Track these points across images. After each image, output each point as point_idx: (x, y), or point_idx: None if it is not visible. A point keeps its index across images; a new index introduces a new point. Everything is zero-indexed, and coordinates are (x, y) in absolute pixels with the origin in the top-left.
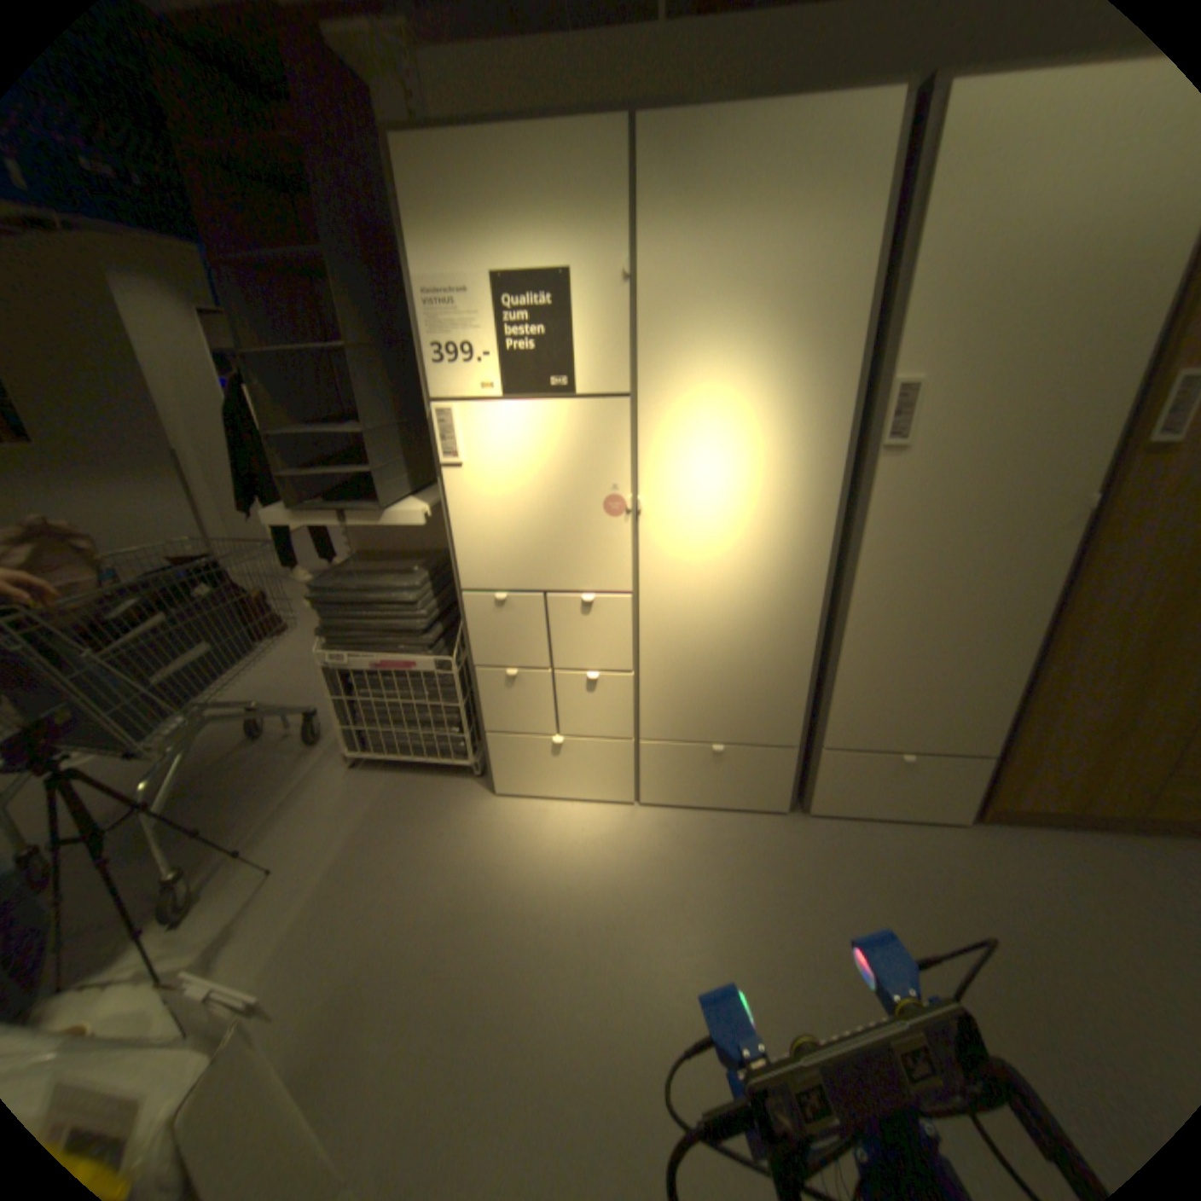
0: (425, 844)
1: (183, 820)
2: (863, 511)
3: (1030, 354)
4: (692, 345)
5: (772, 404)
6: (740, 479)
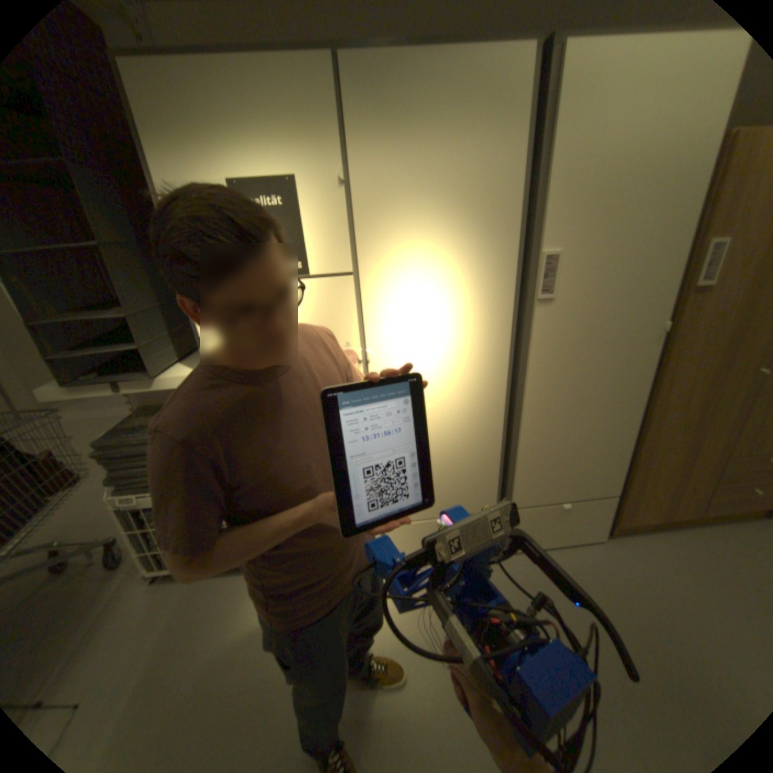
0: (220, 643)
1: None
2: (525, 346)
3: (625, 232)
4: (397, 233)
5: (459, 274)
6: (440, 330)
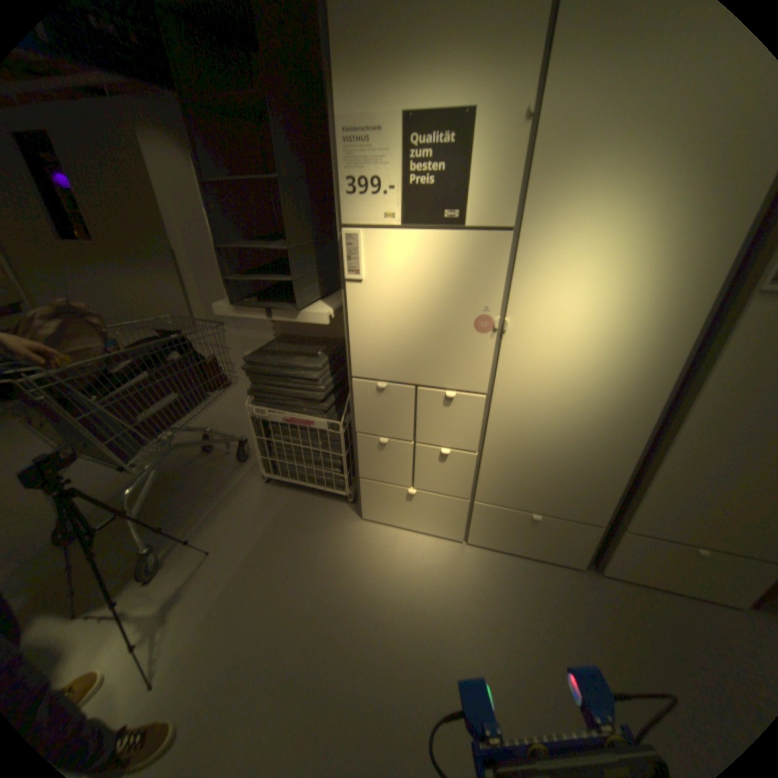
0: (311, 549)
1: (158, 504)
2: (718, 347)
3: None
4: (583, 182)
5: (652, 242)
6: (603, 309)
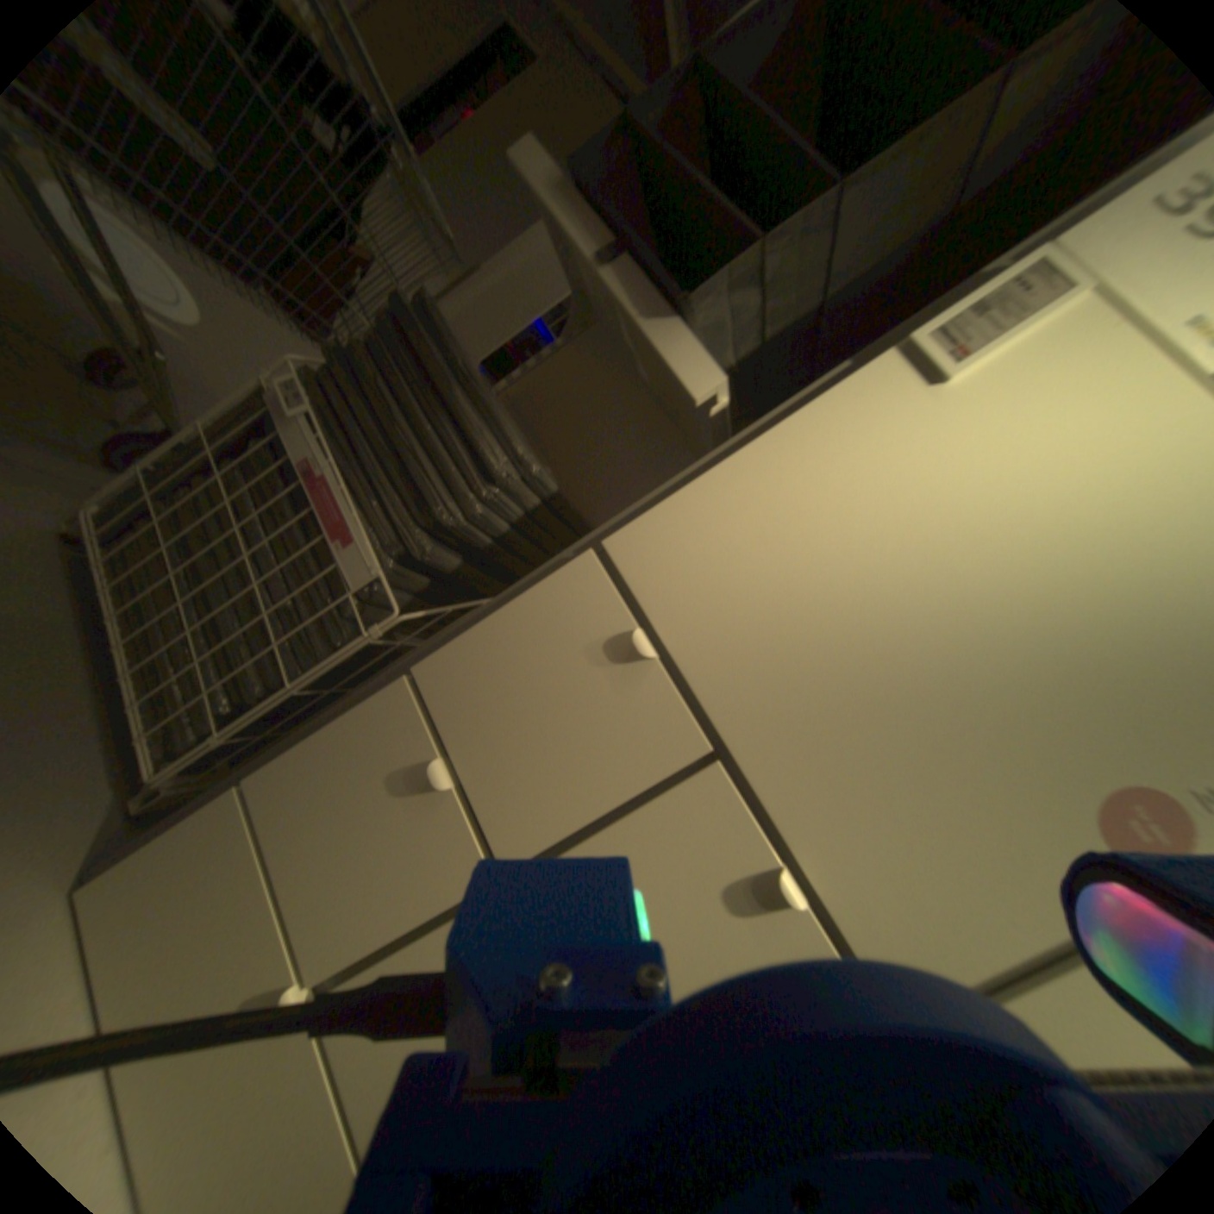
0: None
1: None
2: None
3: None
4: None
5: None
6: None
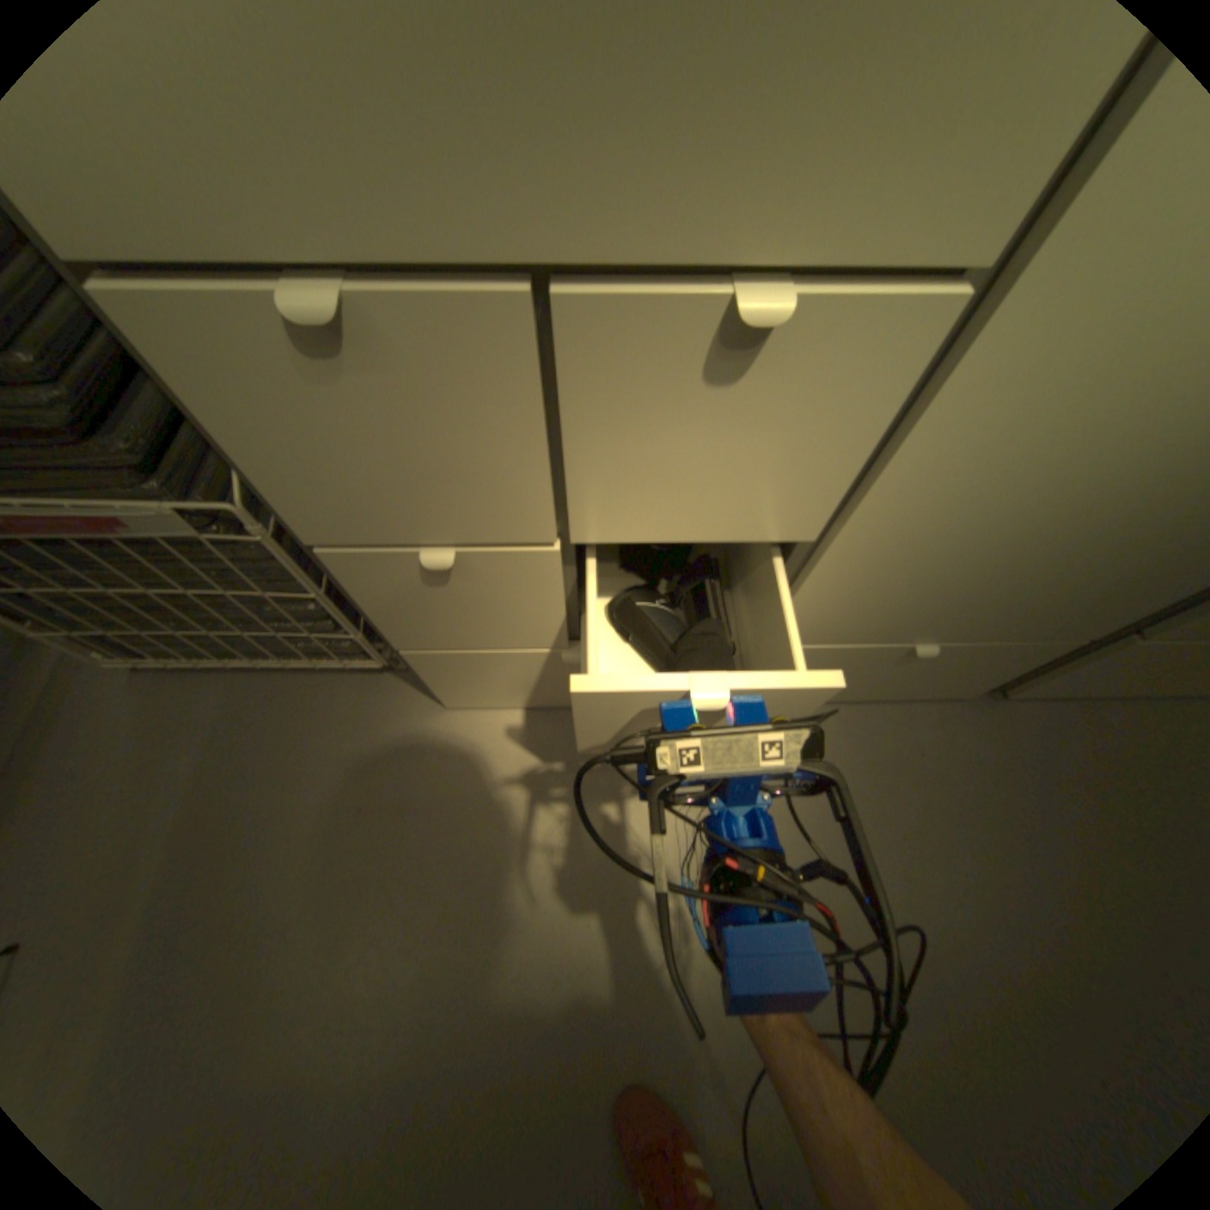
0: (329, 835)
1: None
2: None
3: None
4: None
5: None
6: None
